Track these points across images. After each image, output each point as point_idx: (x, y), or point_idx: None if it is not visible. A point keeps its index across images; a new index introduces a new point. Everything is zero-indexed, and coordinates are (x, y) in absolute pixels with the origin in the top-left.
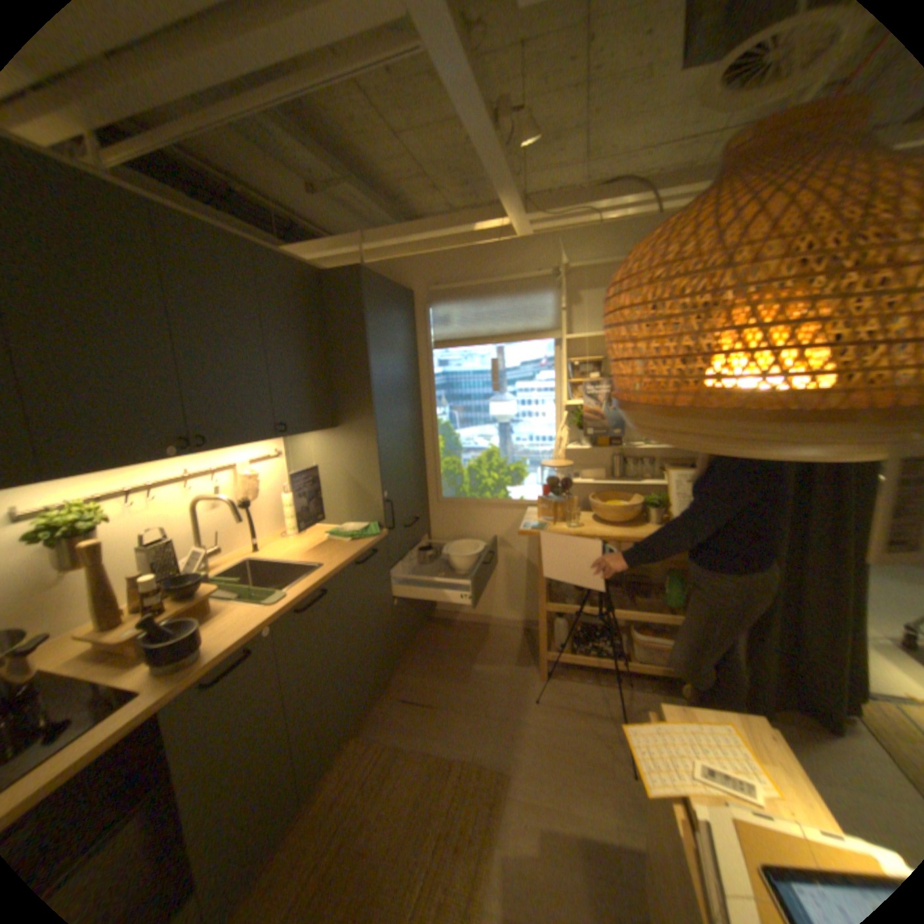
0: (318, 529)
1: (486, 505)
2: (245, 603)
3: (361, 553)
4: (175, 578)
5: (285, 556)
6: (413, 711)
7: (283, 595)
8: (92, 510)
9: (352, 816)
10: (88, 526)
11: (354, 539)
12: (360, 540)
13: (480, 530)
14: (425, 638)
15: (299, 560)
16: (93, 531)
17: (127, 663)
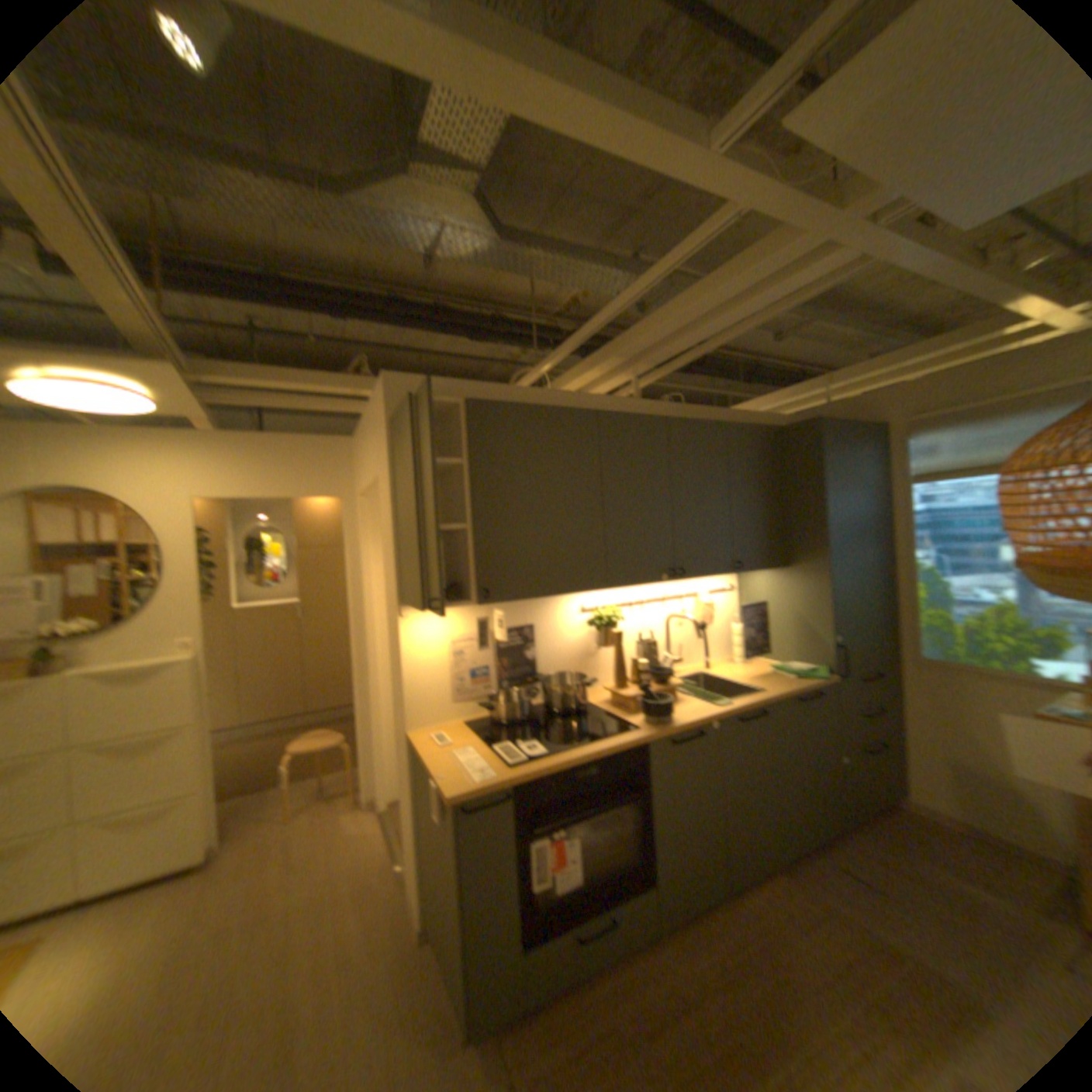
0: (764, 662)
1: (995, 677)
2: (701, 701)
3: (806, 690)
4: (657, 668)
5: (732, 677)
6: (861, 888)
7: (731, 702)
8: (617, 612)
9: (780, 936)
10: (614, 622)
11: (800, 677)
12: (807, 679)
13: (984, 710)
14: (889, 826)
15: (745, 683)
16: (616, 626)
17: (631, 713)
